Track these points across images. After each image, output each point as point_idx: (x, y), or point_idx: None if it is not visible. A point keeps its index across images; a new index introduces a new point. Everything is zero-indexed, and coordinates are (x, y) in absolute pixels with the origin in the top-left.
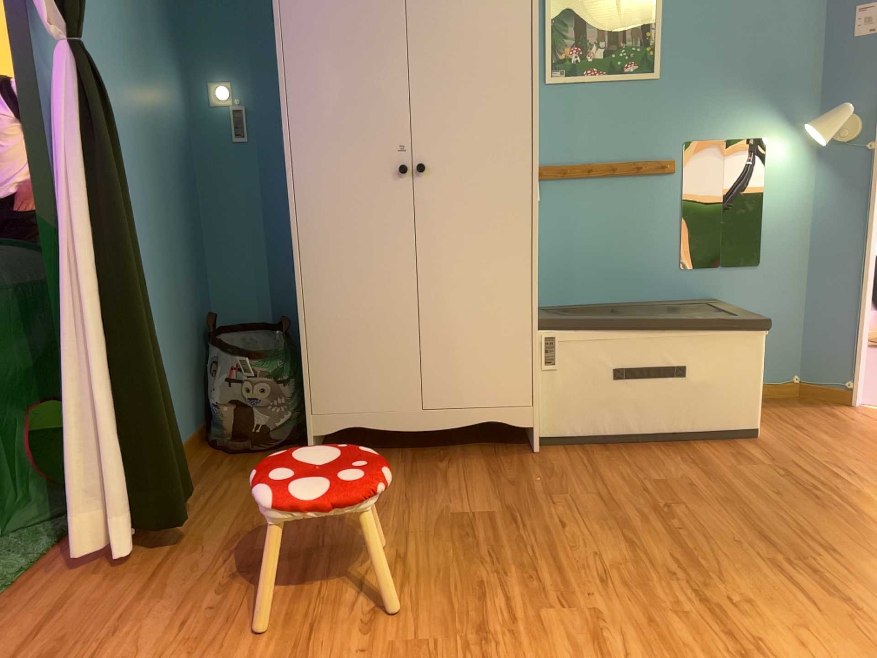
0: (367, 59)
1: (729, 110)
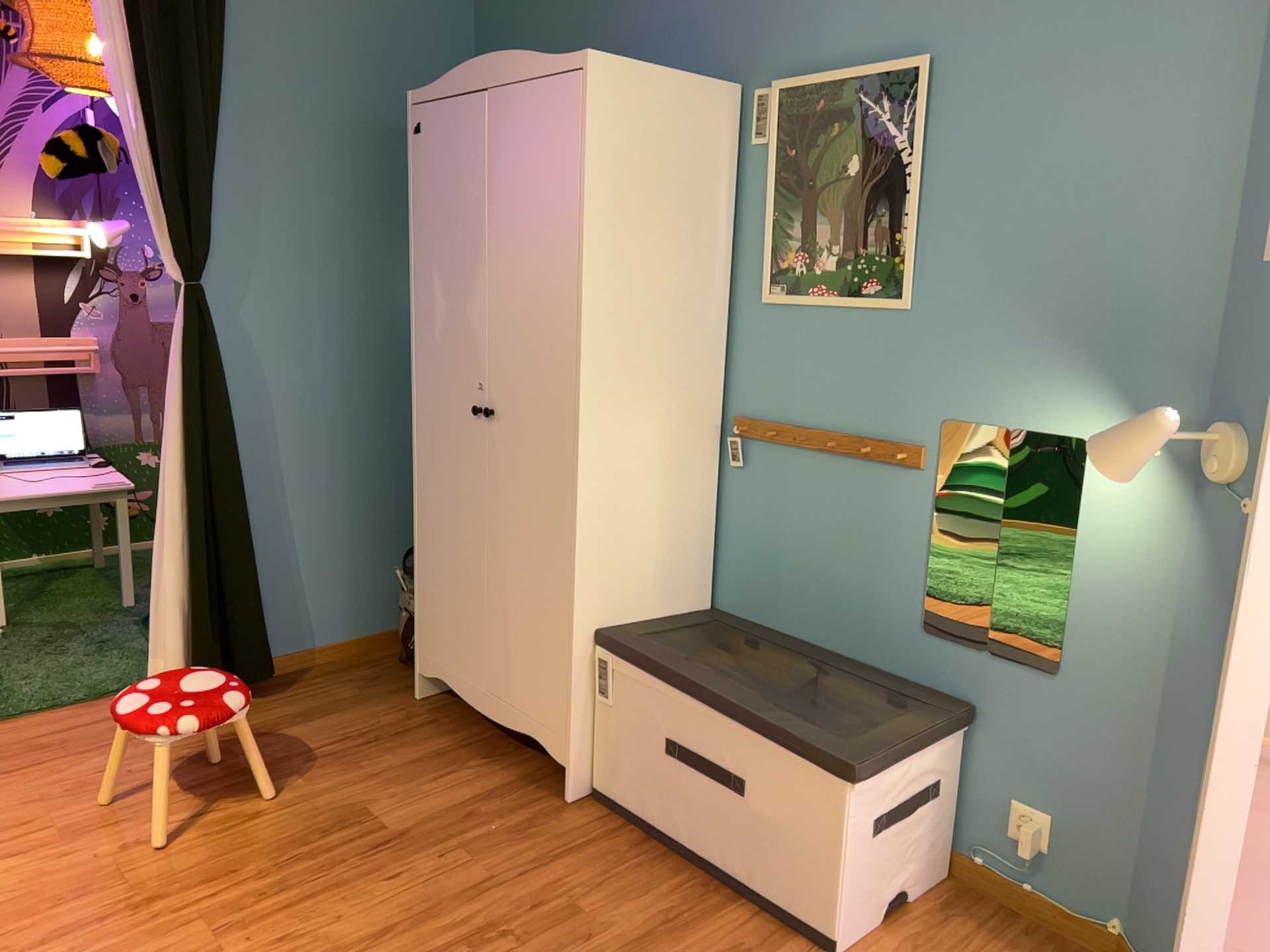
0: (462, 281)
1: (1023, 377)
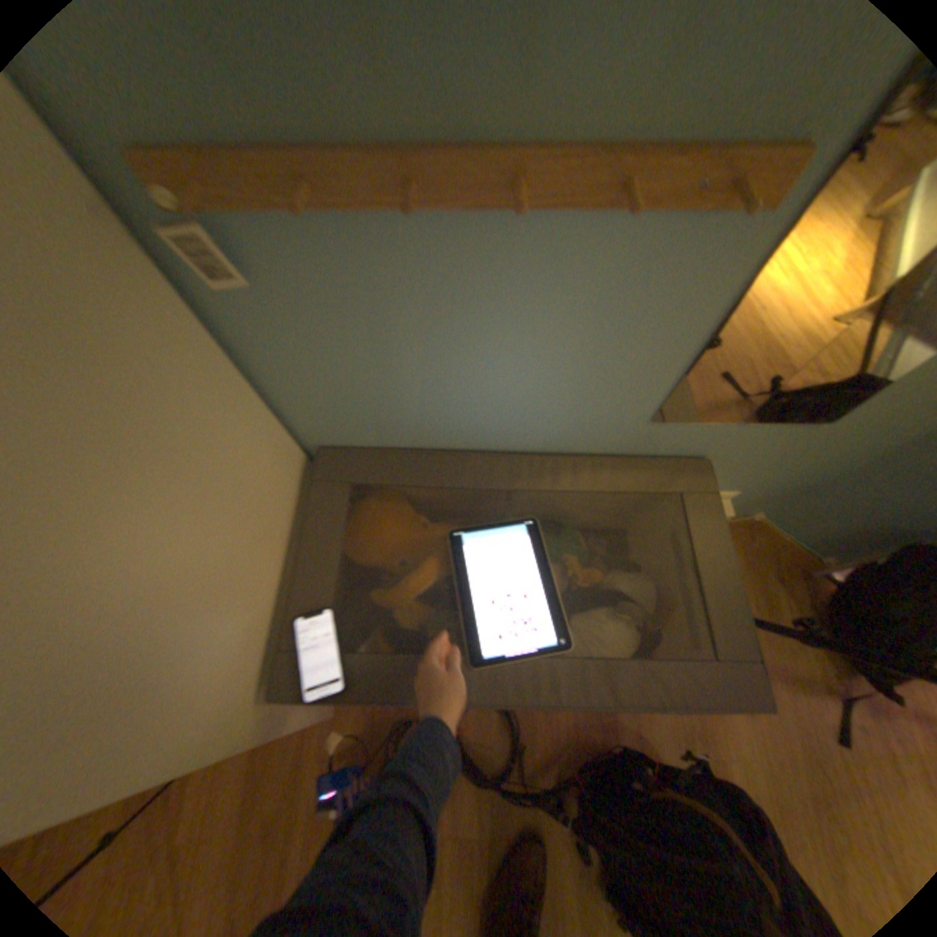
0: None
1: None
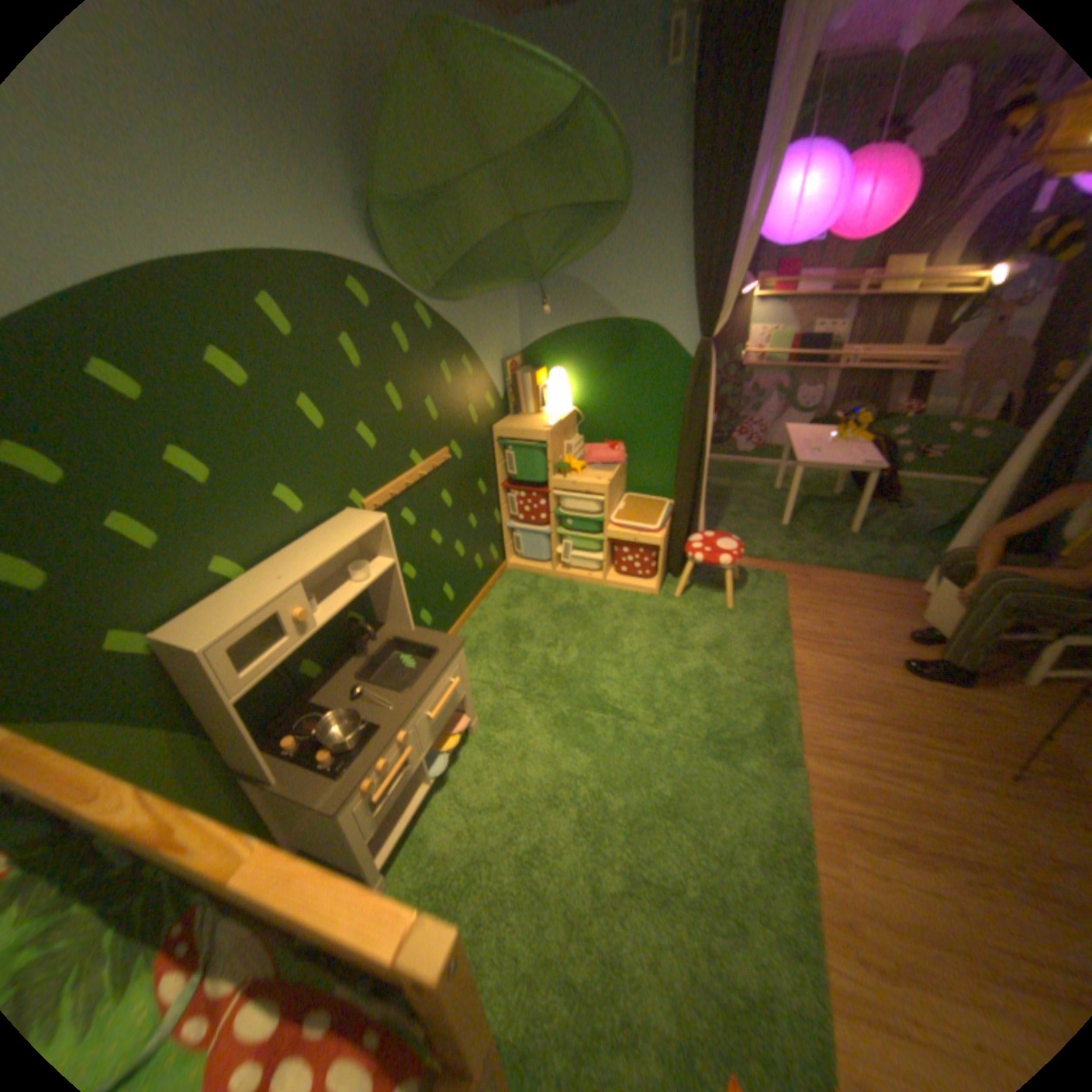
0: None
1: None
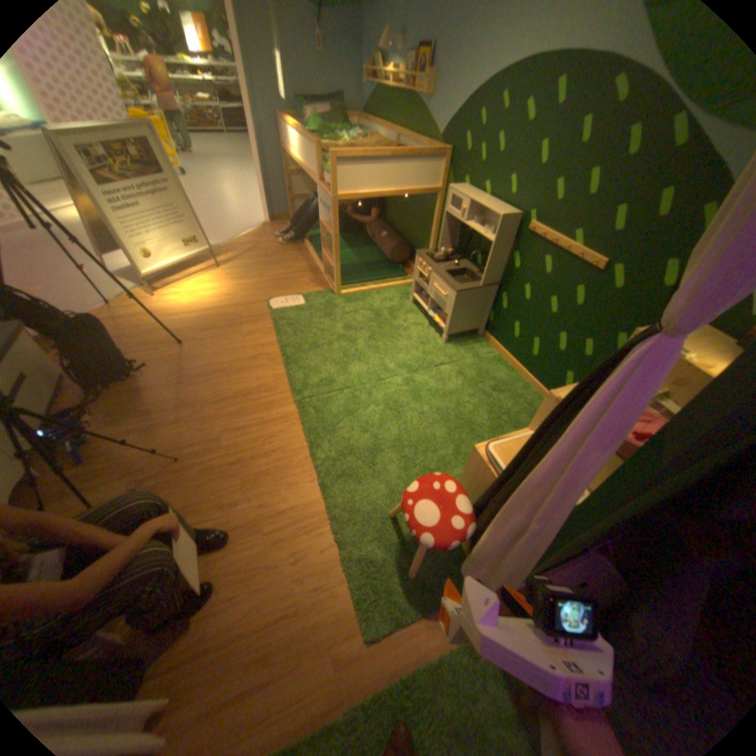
0: None
1: None
